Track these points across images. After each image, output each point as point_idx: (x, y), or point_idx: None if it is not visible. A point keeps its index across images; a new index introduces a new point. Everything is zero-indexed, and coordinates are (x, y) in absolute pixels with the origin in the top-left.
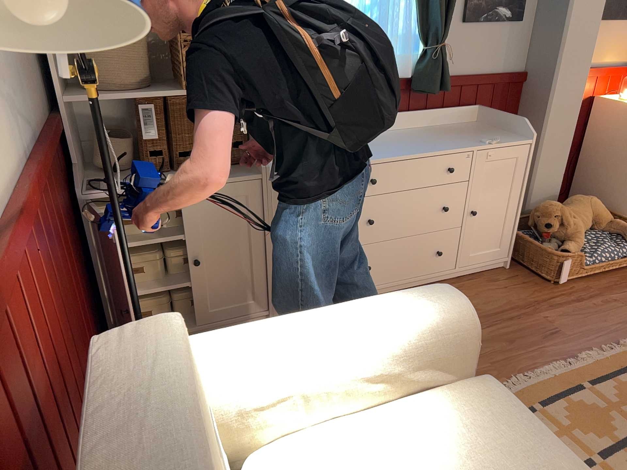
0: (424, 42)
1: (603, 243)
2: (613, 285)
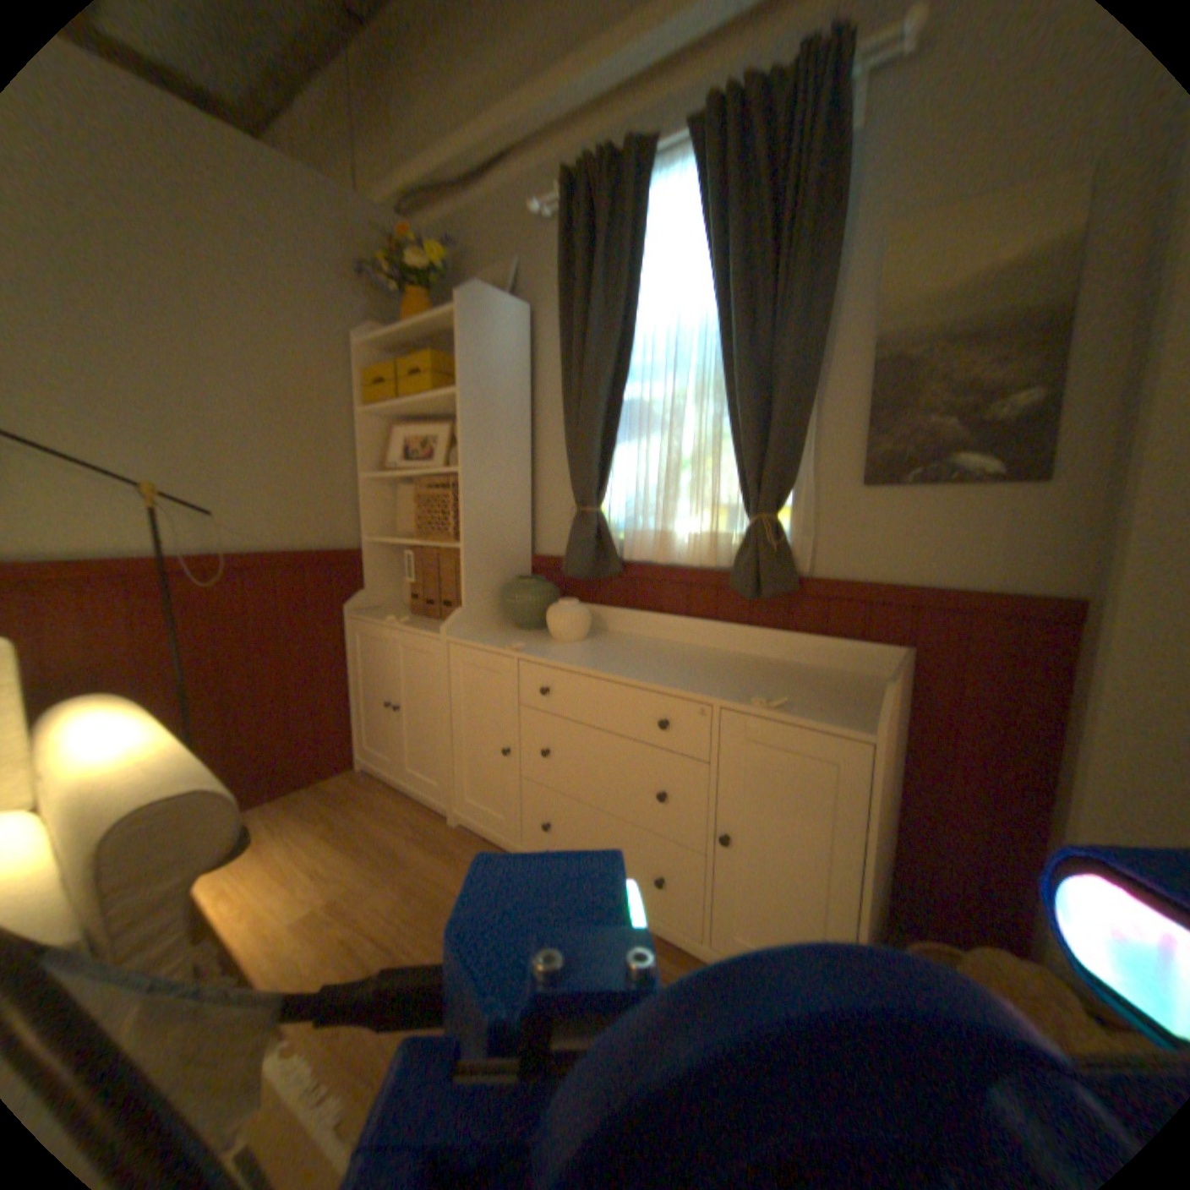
0: (750, 513)
1: None
2: None
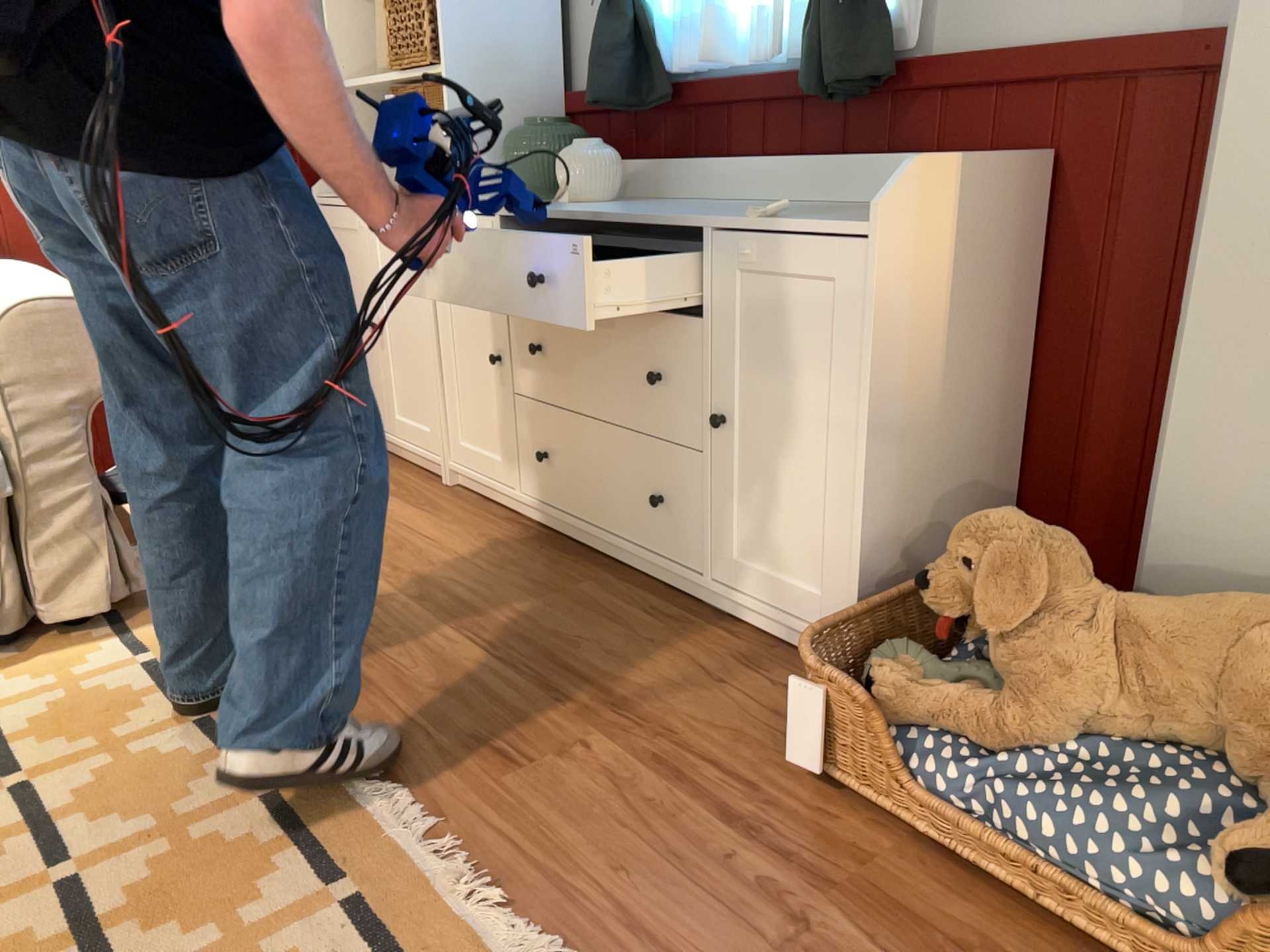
0: None
1: (1103, 787)
2: (955, 937)
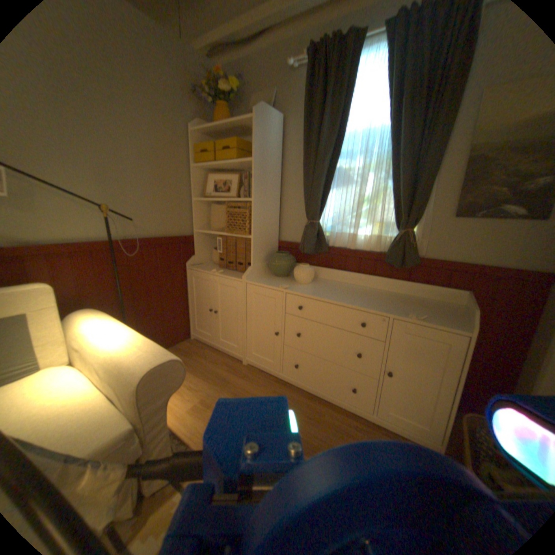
0: (398, 227)
1: None
2: None
